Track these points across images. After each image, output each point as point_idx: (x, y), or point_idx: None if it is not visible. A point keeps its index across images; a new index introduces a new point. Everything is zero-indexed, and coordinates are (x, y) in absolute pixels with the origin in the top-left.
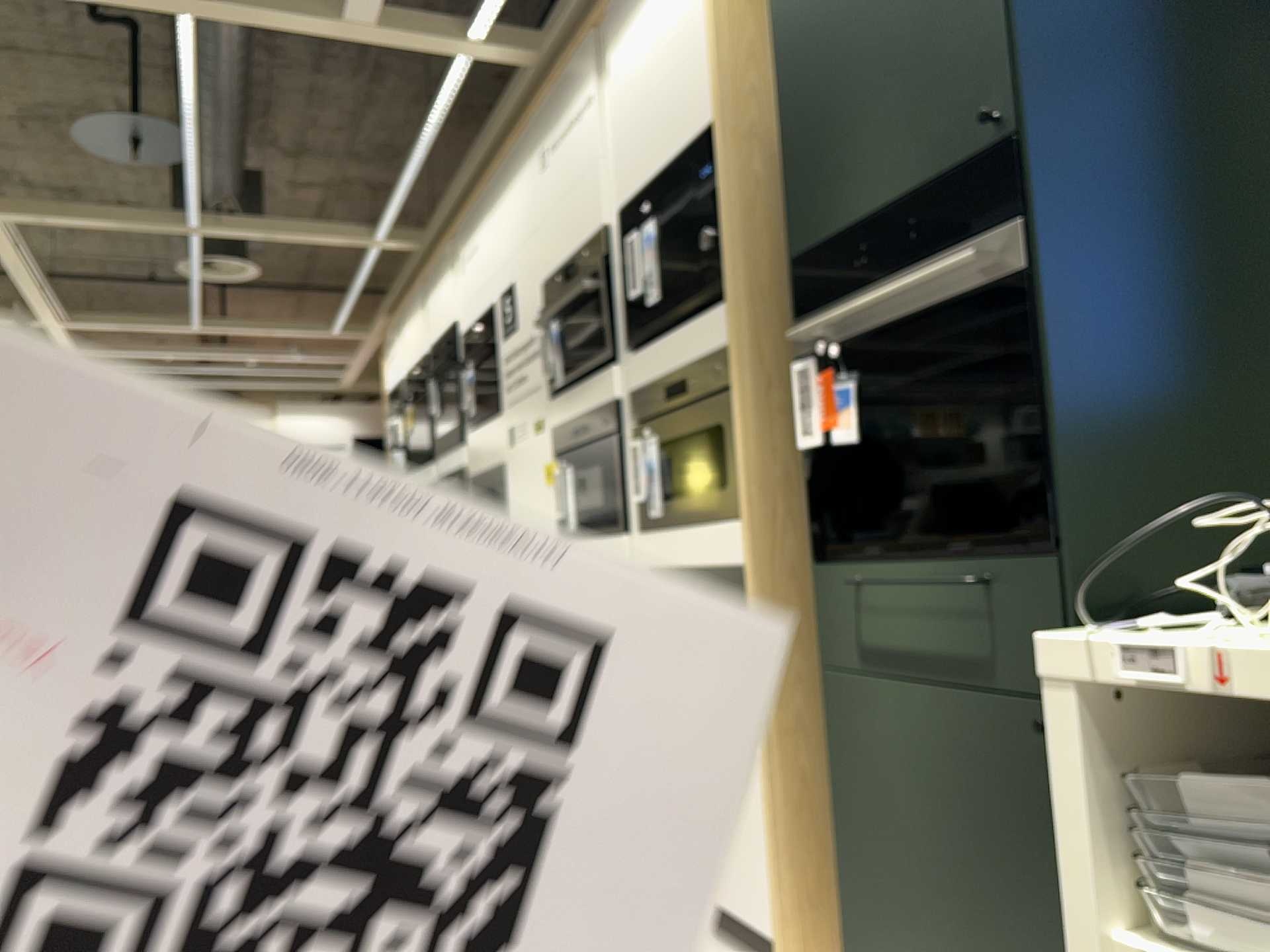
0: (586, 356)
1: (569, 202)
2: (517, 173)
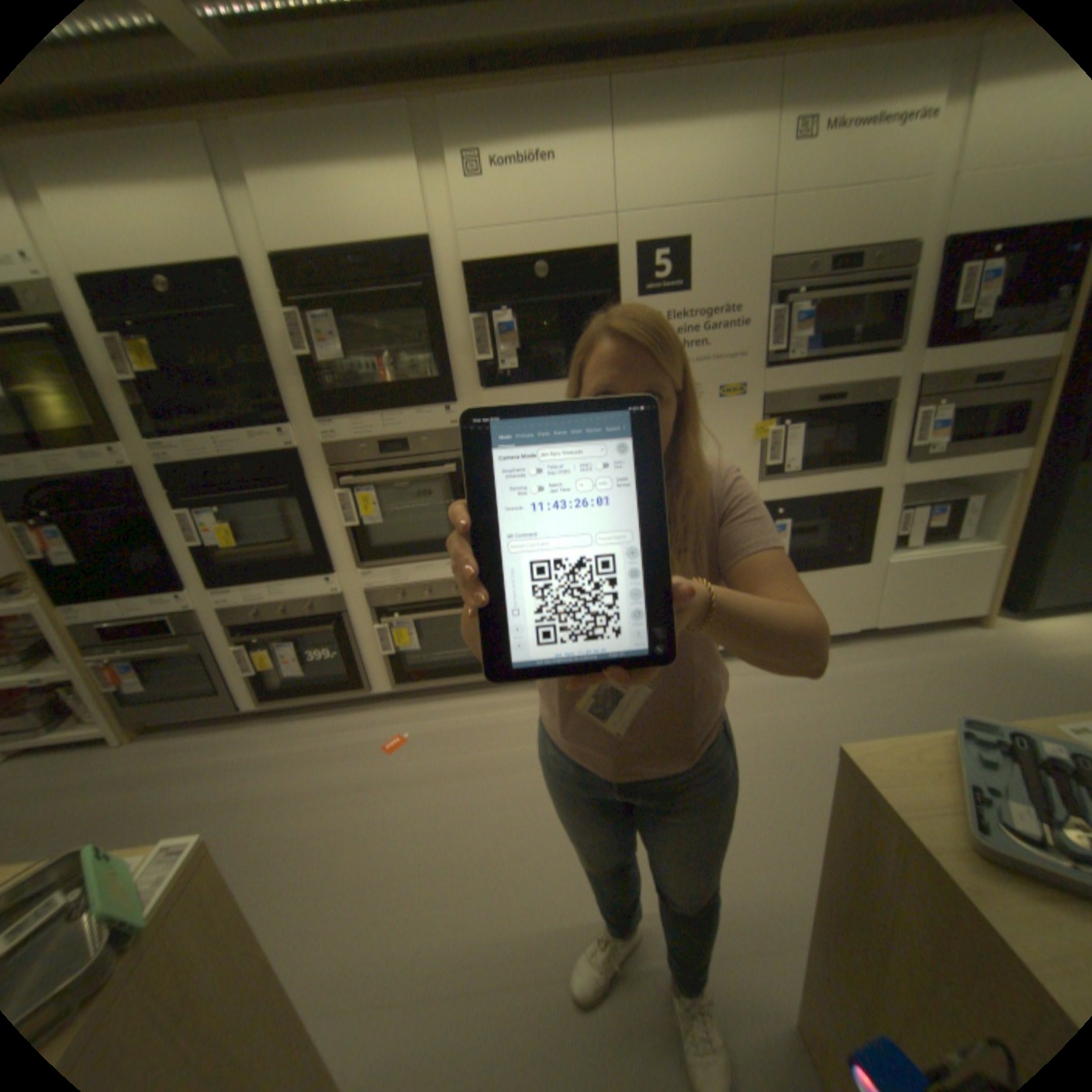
0: (853, 341)
1: (856, 197)
2: (722, 112)
